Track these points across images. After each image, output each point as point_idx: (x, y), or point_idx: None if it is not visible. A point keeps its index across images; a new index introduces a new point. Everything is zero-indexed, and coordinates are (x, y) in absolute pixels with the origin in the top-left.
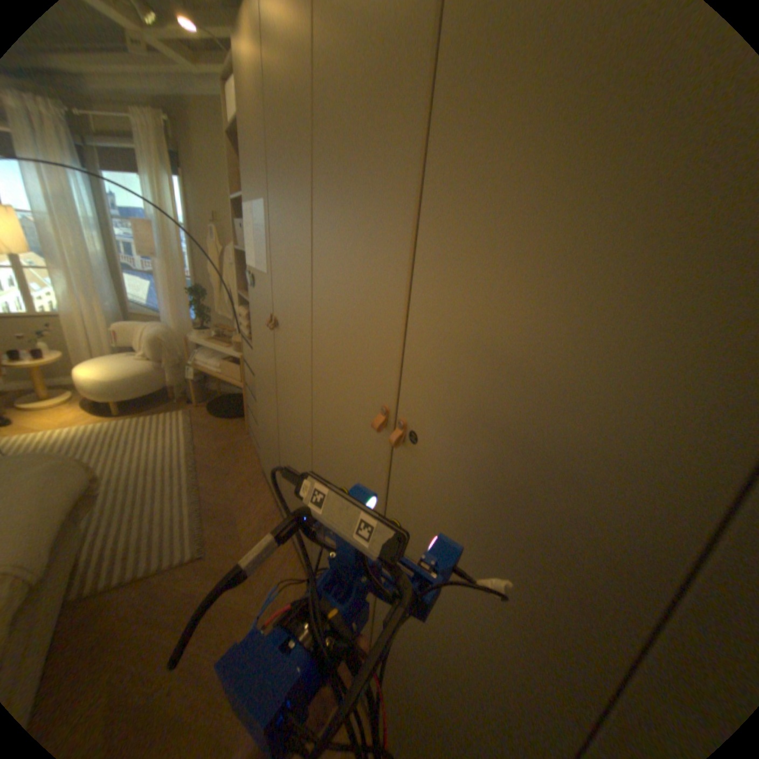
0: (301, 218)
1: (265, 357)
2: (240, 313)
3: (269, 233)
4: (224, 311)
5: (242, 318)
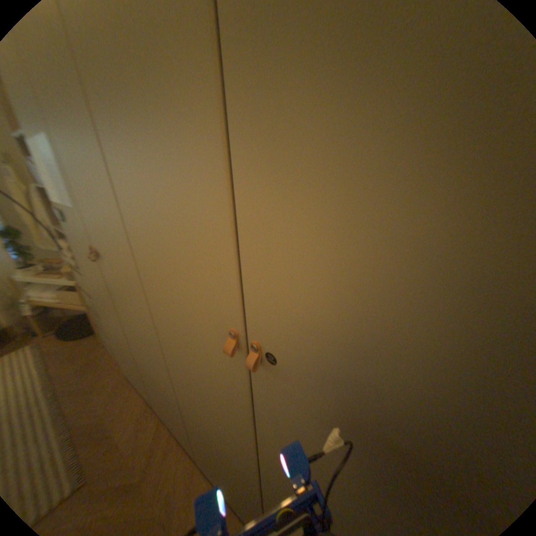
0: (86, 145)
1: (94, 285)
2: (59, 246)
3: (59, 166)
4: (44, 244)
5: (62, 250)
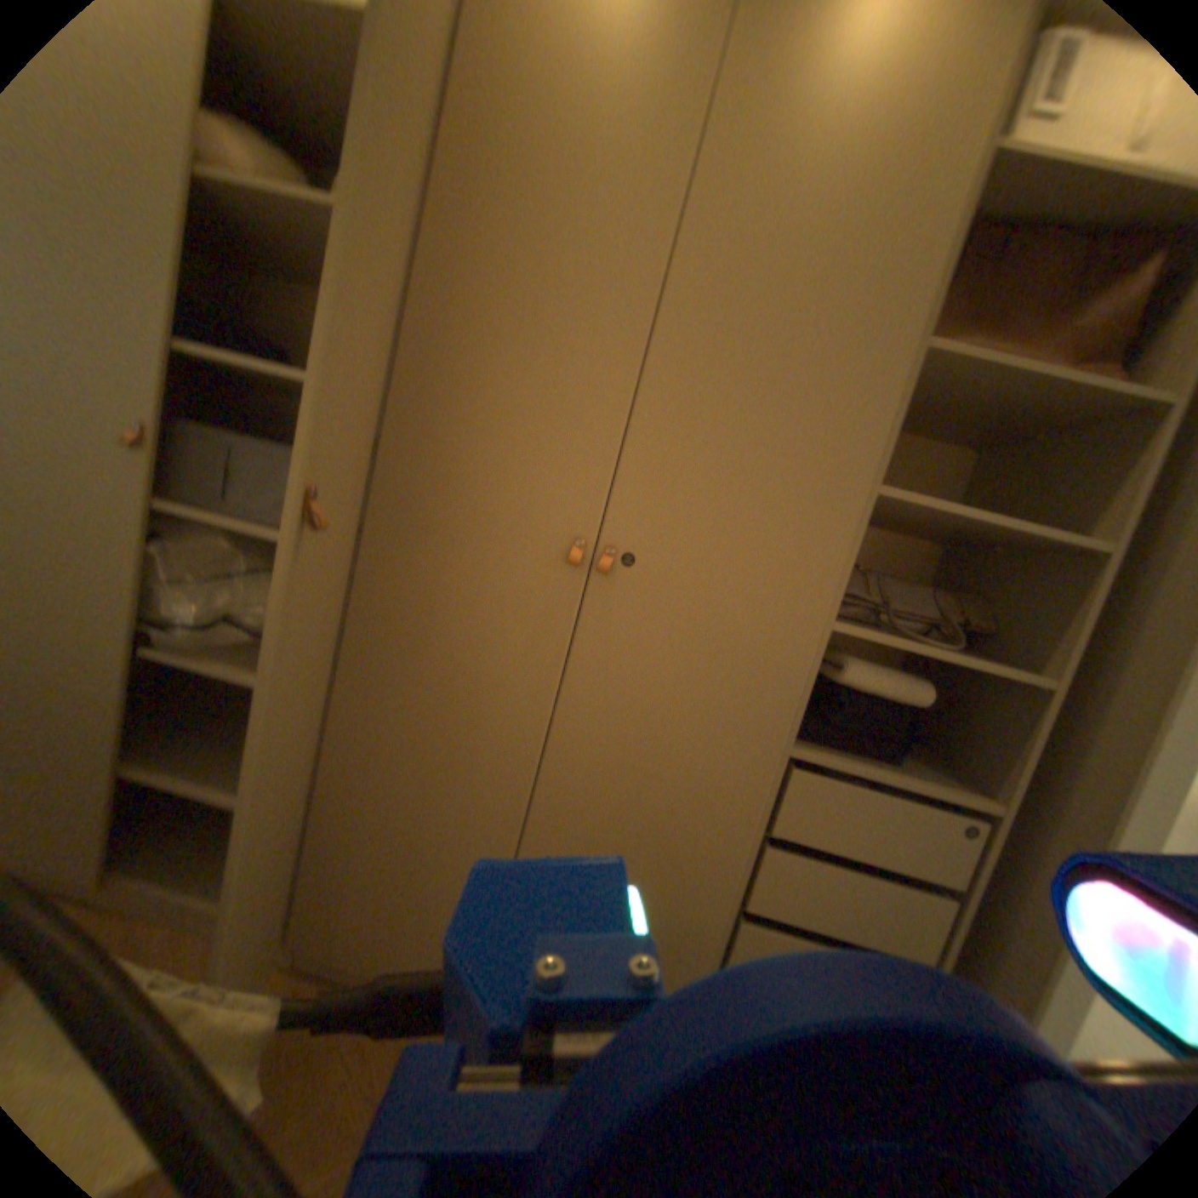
0: None
1: None
2: None
3: None
4: None
5: None
